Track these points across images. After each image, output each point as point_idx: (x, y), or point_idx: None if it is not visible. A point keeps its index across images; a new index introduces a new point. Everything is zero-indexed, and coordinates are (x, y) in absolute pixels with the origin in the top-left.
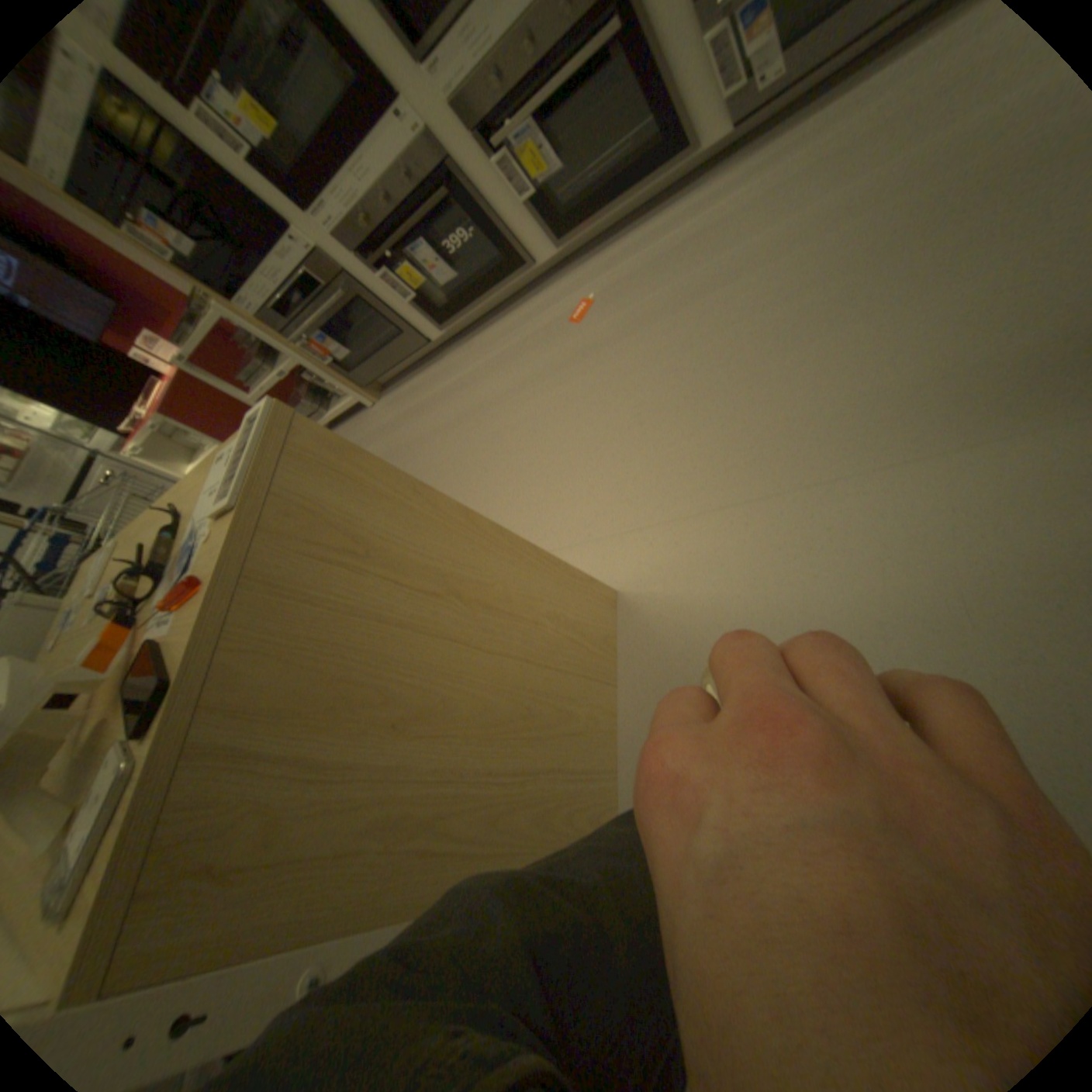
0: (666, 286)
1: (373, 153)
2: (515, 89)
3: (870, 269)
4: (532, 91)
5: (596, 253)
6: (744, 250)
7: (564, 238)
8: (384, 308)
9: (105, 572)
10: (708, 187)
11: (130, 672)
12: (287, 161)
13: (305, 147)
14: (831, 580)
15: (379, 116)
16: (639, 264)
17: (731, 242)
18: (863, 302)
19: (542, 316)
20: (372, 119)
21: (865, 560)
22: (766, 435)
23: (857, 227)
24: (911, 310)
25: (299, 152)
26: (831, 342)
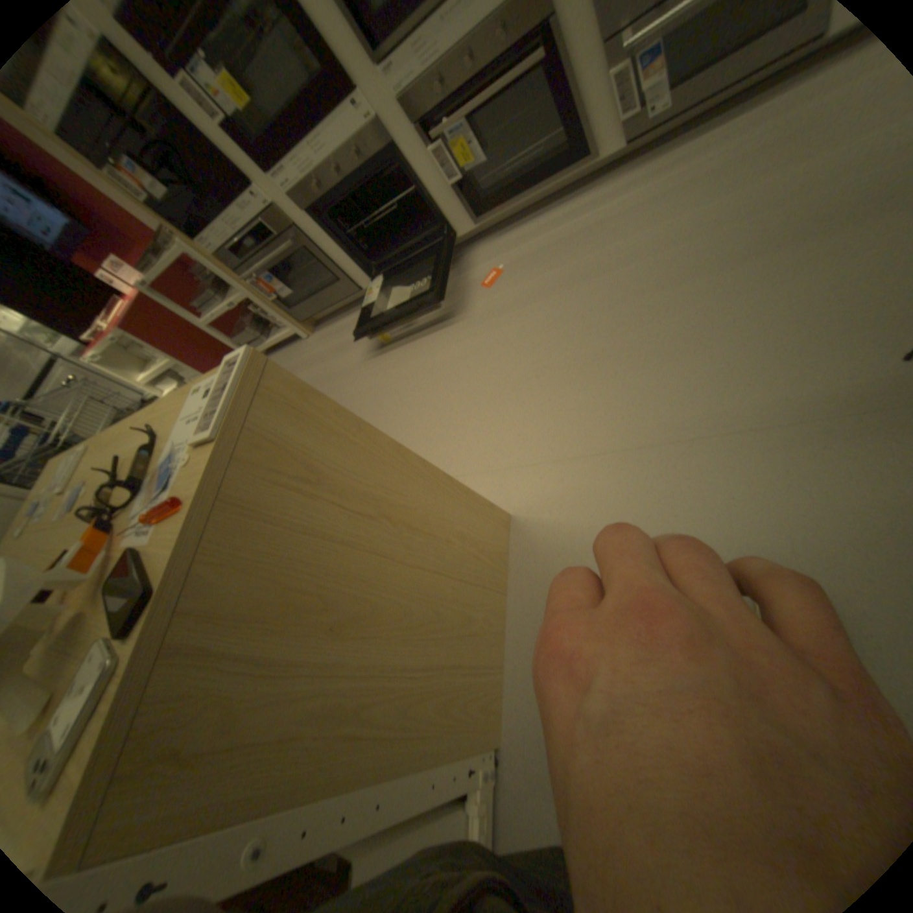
0: (563, 265)
1: (329, 132)
2: (452, 93)
3: (730, 270)
4: (466, 96)
5: (507, 231)
6: (629, 243)
7: (481, 216)
8: (324, 258)
9: (76, 475)
10: (602, 188)
11: (110, 575)
12: (253, 130)
13: (269, 119)
14: (688, 520)
15: (337, 103)
16: (542, 244)
17: (619, 235)
18: (723, 297)
19: (458, 278)
20: (330, 104)
21: (716, 506)
22: (641, 396)
23: (721, 236)
24: (761, 307)
25: (264, 123)
26: (697, 326)
